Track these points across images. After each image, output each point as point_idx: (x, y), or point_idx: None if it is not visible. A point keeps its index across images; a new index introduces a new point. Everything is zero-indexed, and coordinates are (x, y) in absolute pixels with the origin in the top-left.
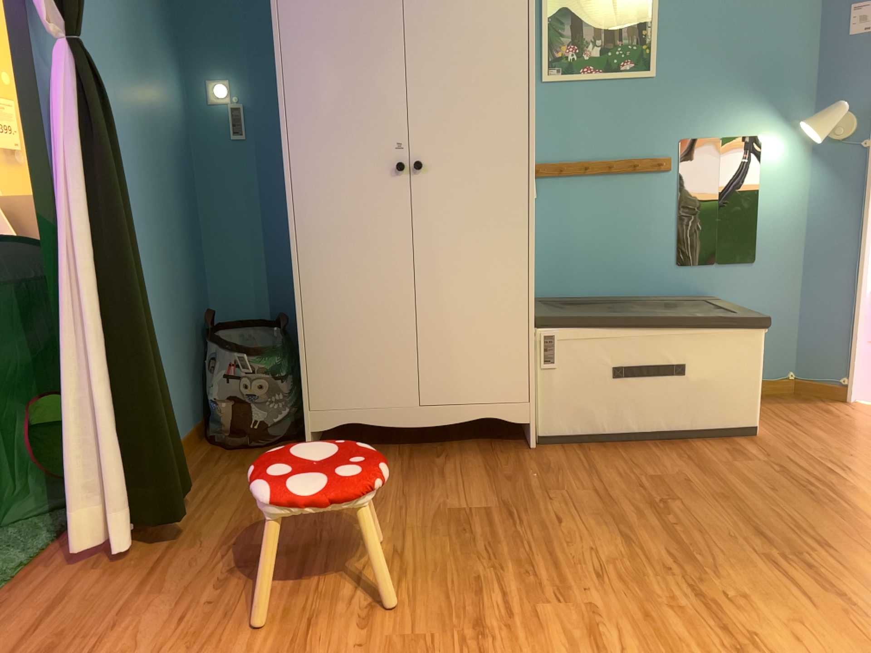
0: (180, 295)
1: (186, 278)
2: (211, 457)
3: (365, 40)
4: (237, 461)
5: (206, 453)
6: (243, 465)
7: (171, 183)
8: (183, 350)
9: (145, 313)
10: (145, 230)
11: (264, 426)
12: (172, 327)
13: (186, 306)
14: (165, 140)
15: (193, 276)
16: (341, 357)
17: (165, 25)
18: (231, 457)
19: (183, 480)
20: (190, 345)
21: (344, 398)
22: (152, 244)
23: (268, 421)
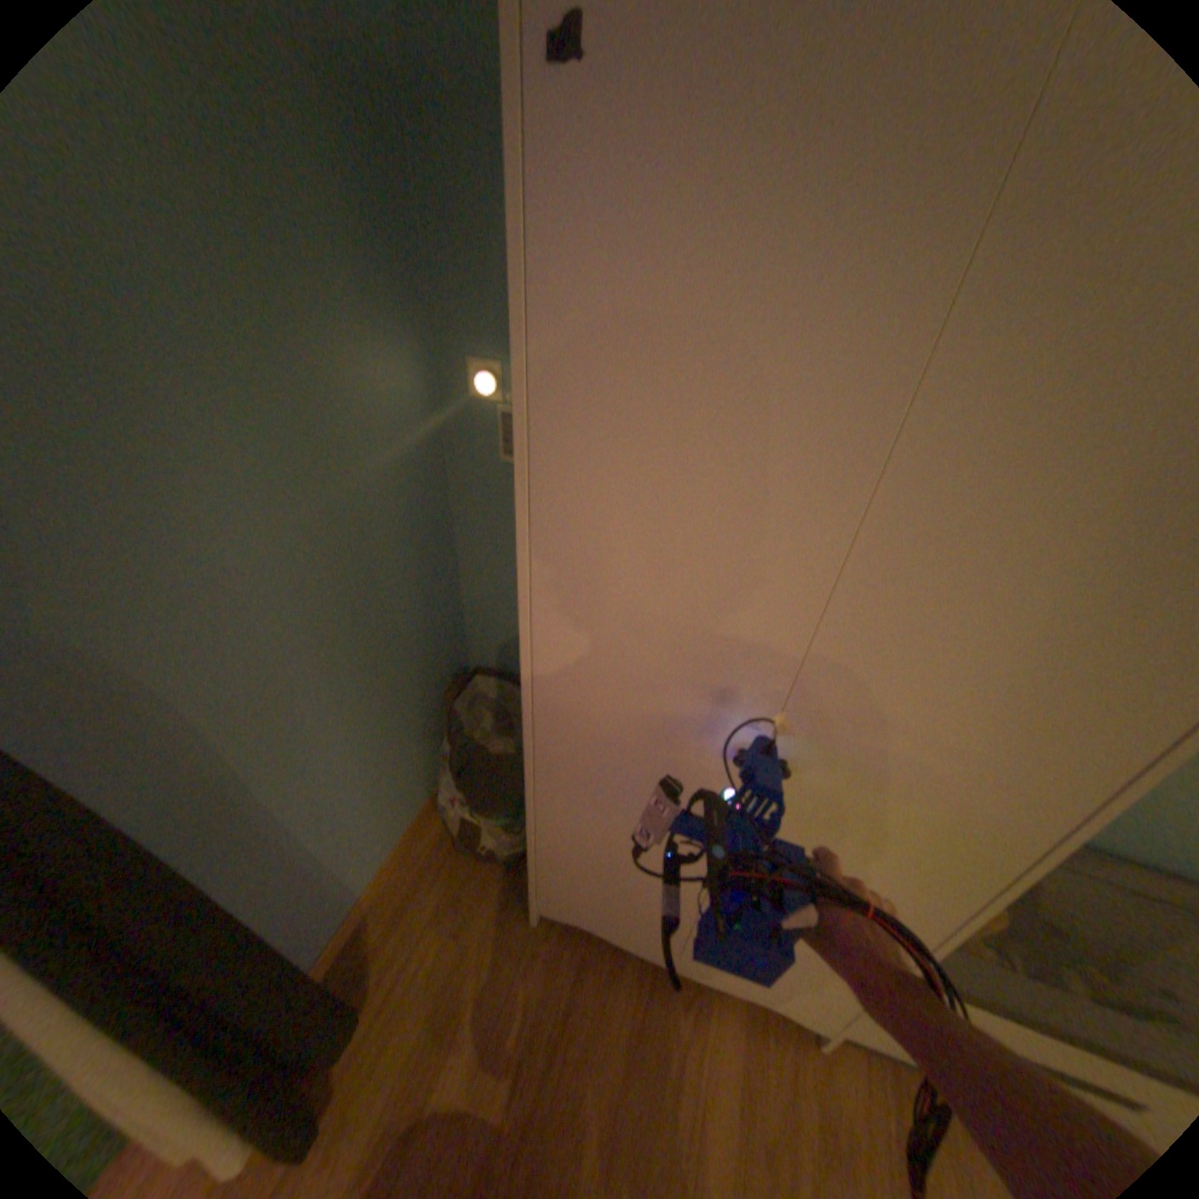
0: (406, 687)
1: (419, 657)
2: (432, 869)
3: (755, 507)
4: (455, 896)
5: (429, 854)
6: (459, 913)
7: (388, 553)
8: (410, 744)
9: (246, 956)
10: (323, 673)
11: (494, 857)
12: (388, 741)
13: (417, 691)
14: (374, 492)
15: (434, 641)
16: (589, 885)
17: (374, 258)
18: (452, 879)
19: (344, 1041)
20: (425, 726)
21: (586, 914)
22: (341, 679)
23: (500, 854)
